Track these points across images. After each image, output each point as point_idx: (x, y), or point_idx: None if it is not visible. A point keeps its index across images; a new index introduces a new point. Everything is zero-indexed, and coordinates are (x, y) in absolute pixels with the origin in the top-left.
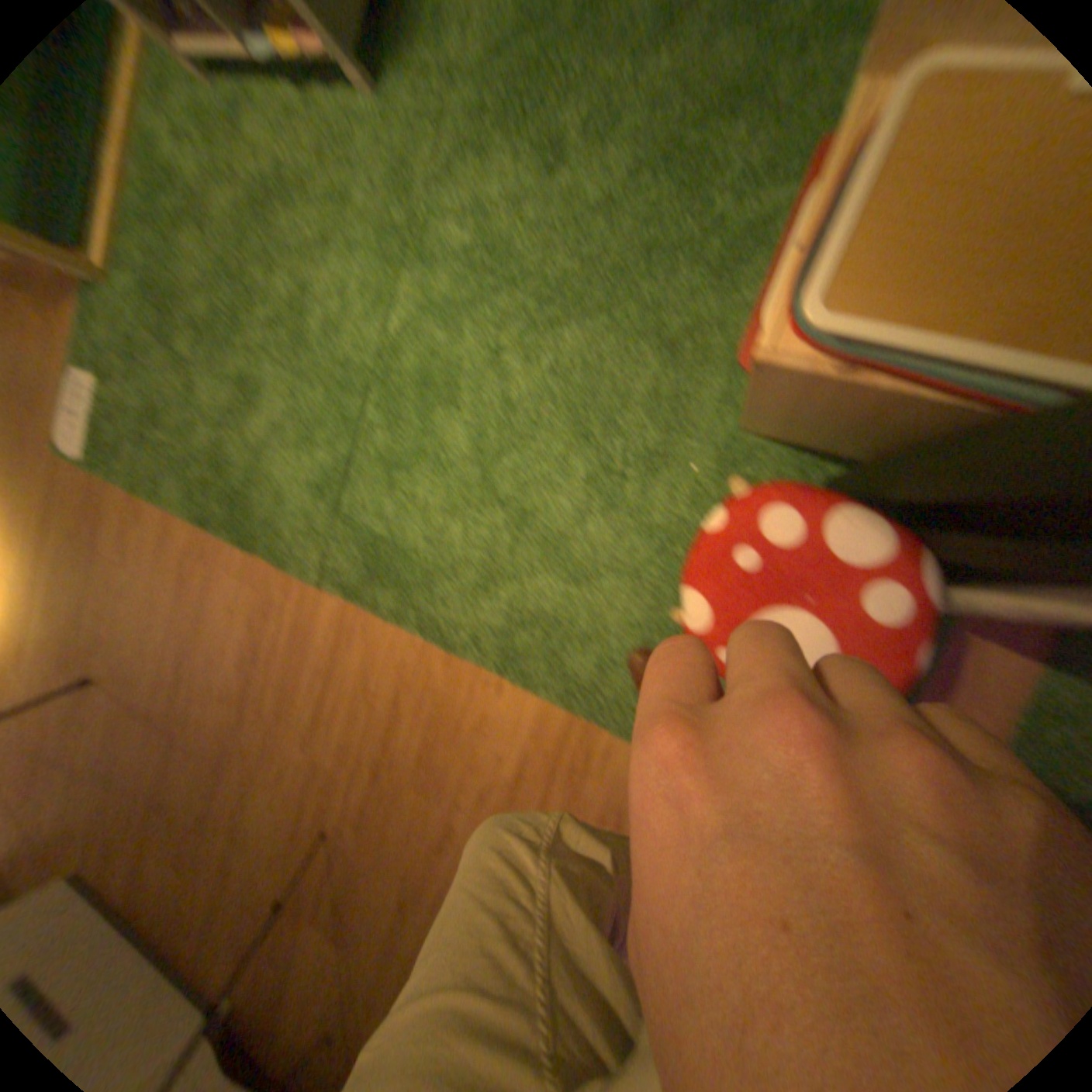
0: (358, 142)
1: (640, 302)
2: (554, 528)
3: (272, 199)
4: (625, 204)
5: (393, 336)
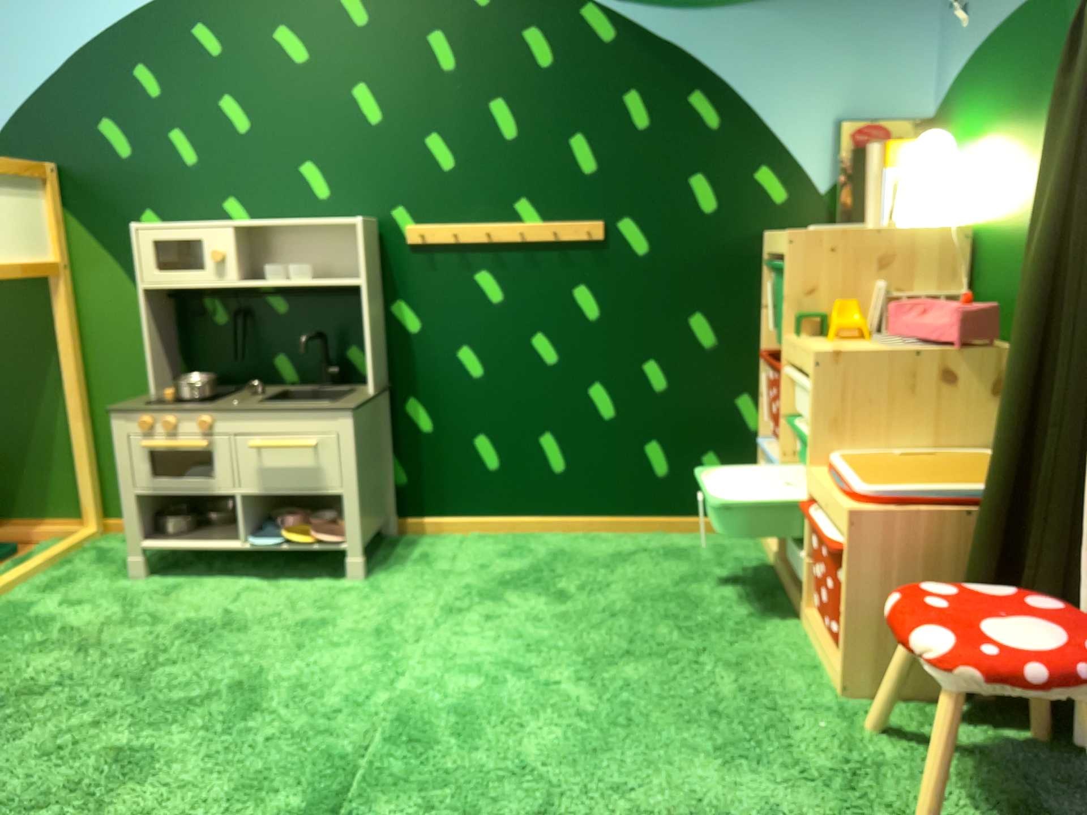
0: (349, 601)
1: (692, 650)
2: (716, 798)
3: (224, 632)
4: (642, 613)
5: (416, 693)
